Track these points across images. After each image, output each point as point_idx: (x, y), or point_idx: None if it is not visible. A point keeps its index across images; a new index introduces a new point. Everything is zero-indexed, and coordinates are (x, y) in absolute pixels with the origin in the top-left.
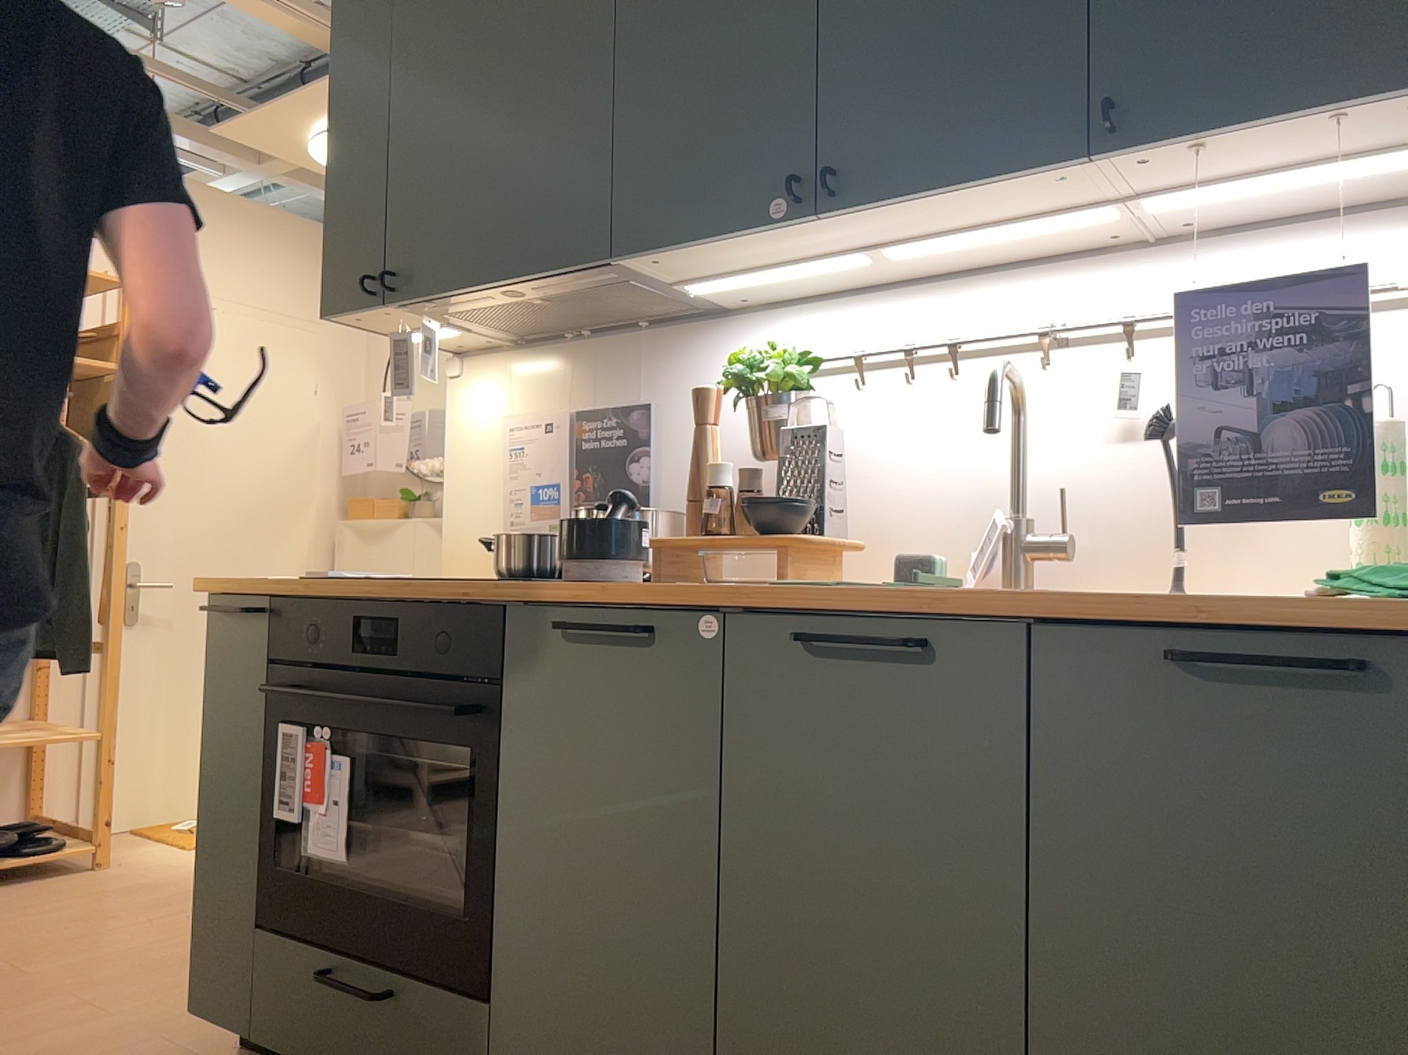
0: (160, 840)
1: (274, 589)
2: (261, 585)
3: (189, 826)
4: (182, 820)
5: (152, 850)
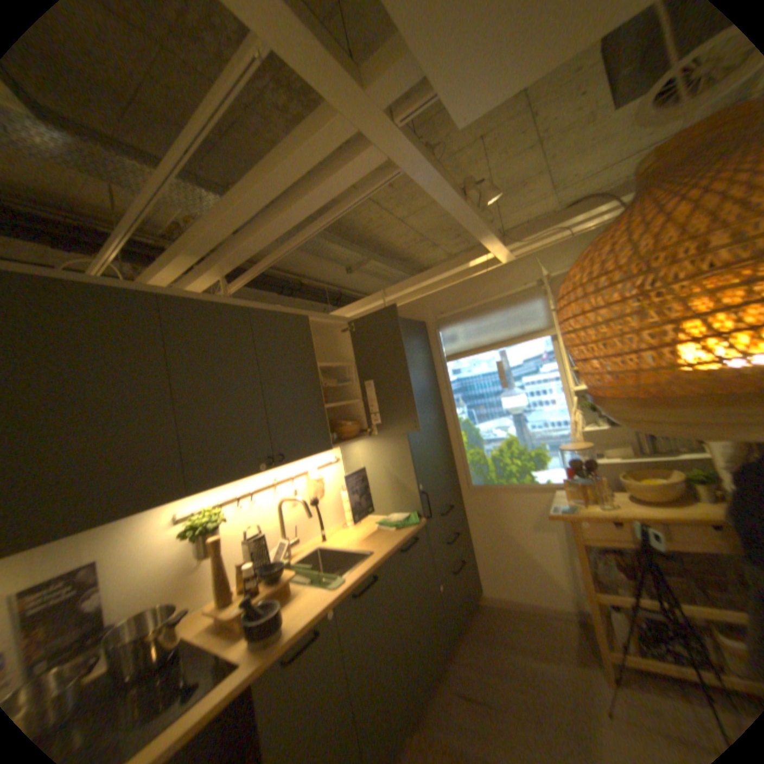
0: None
1: None
2: None
3: None
4: None
5: None
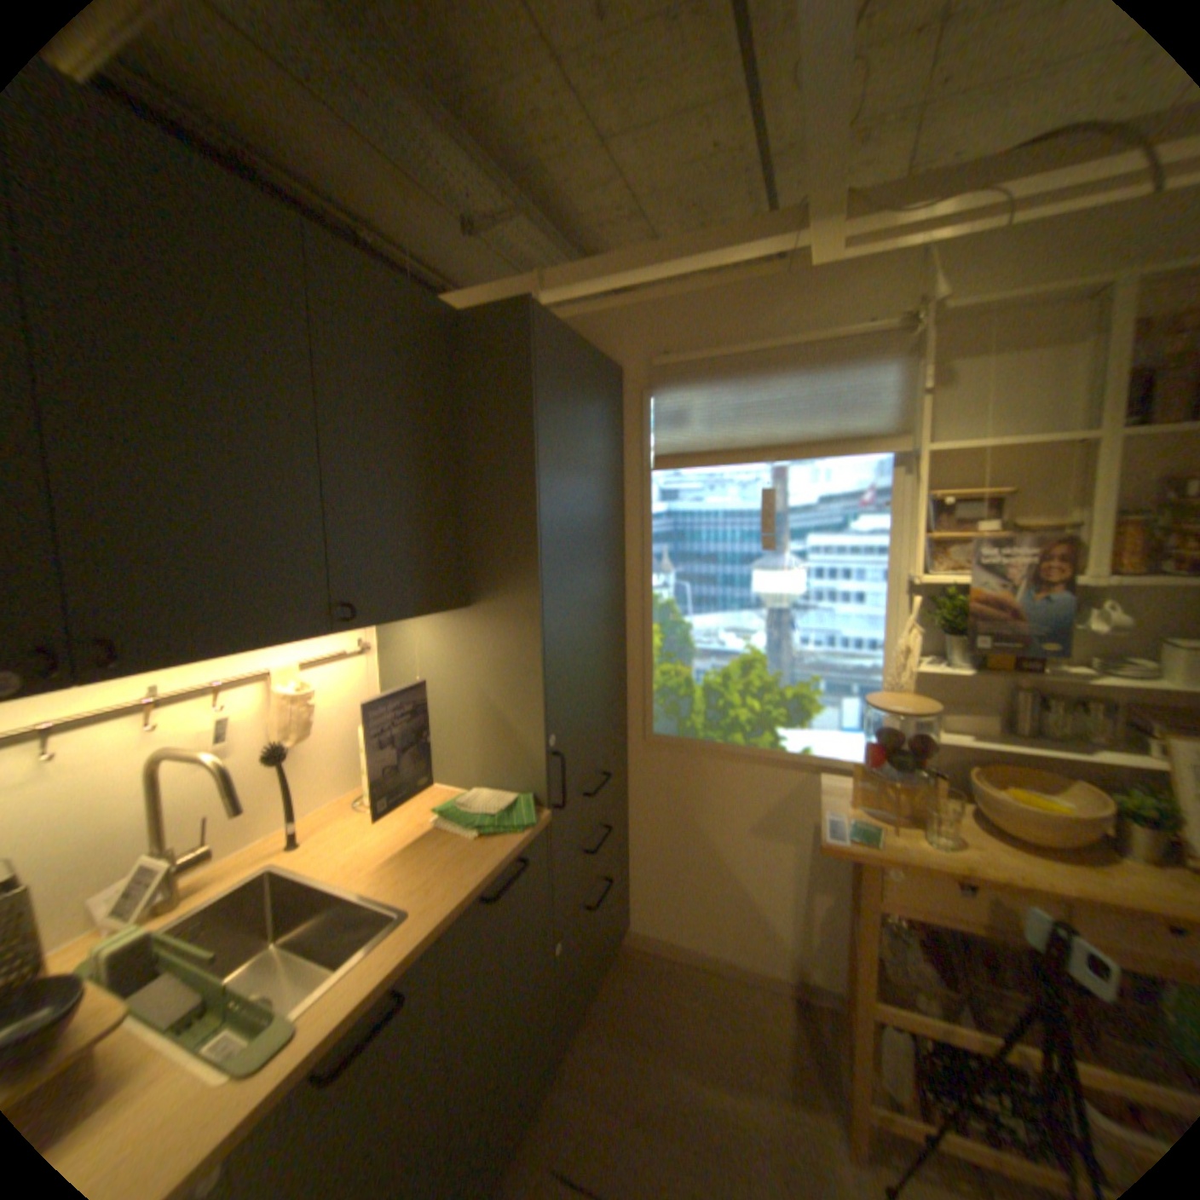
0: None
1: None
2: None
3: None
4: None
5: None
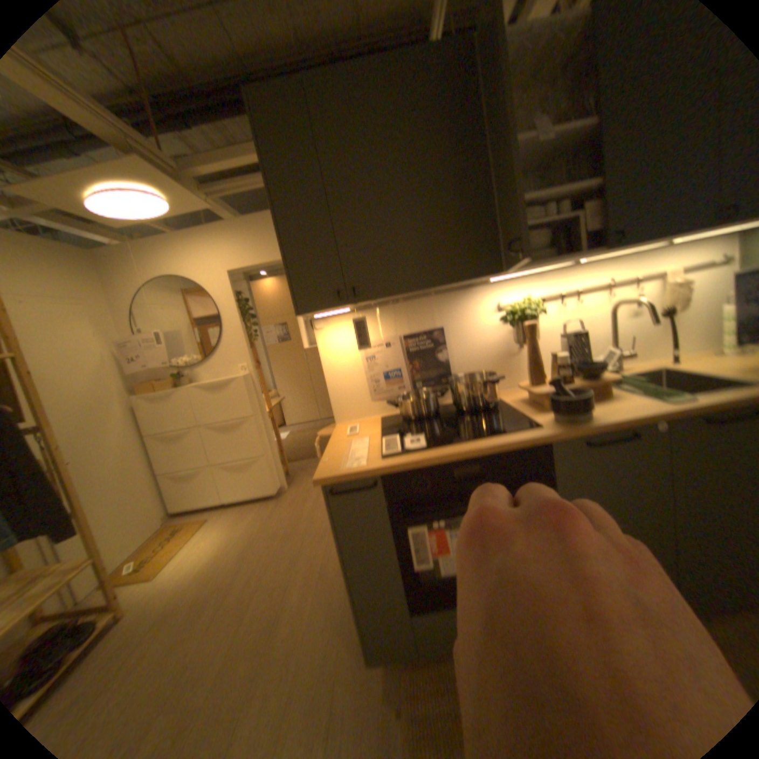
0: (128, 584)
1: (379, 468)
2: (377, 470)
3: (130, 567)
4: (122, 567)
5: (132, 591)
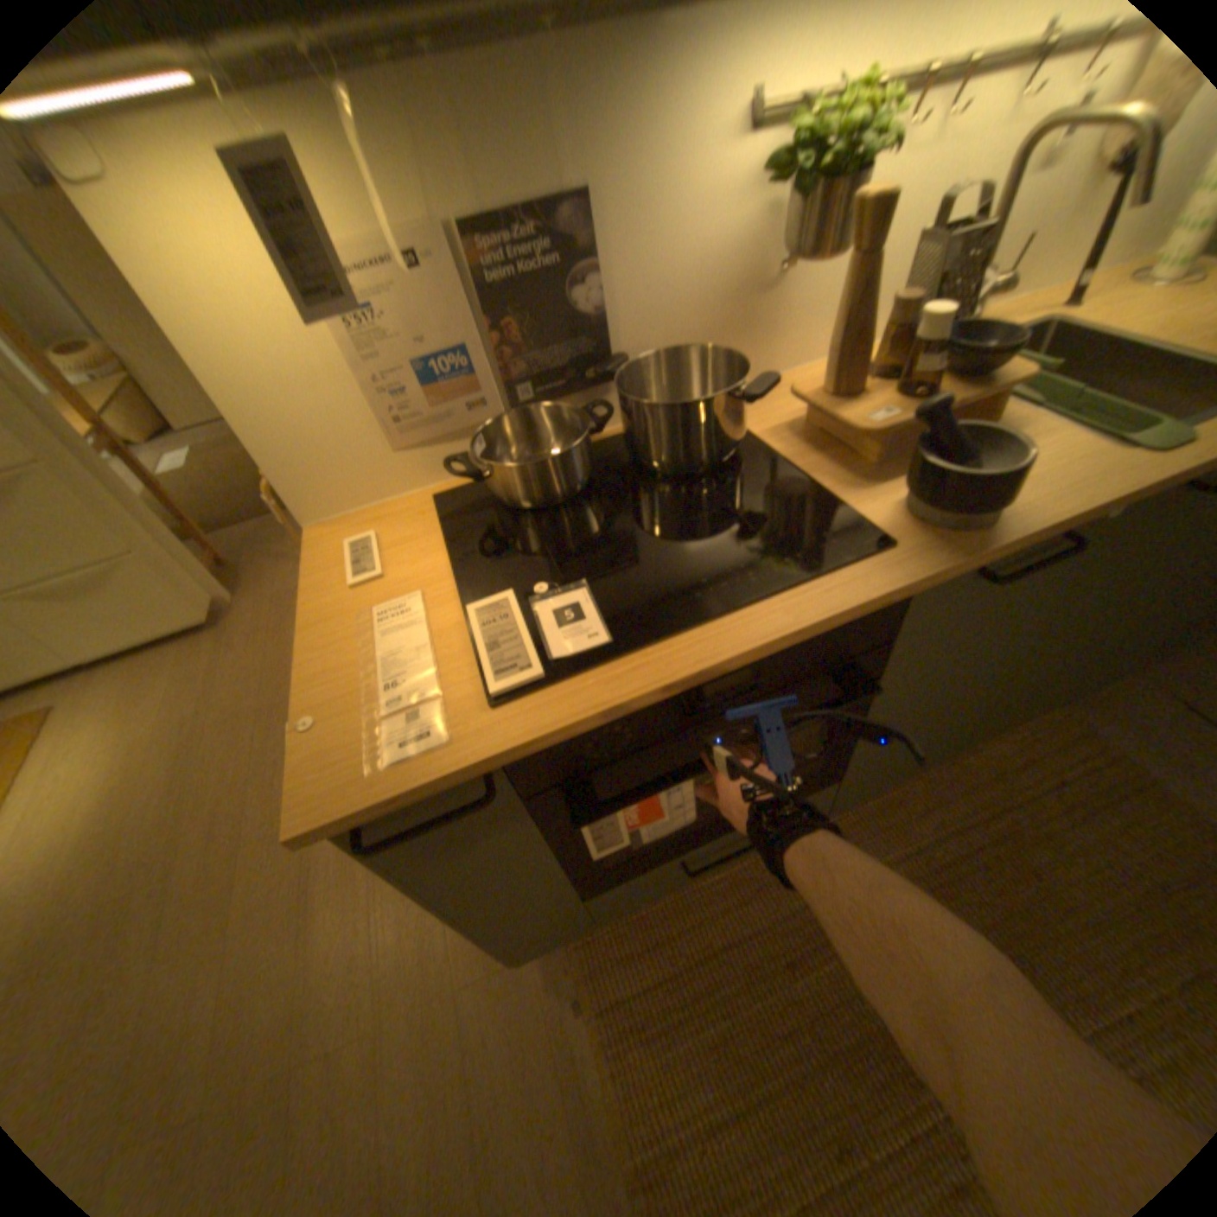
0: None
1: (491, 749)
2: (489, 766)
3: None
4: None
5: None
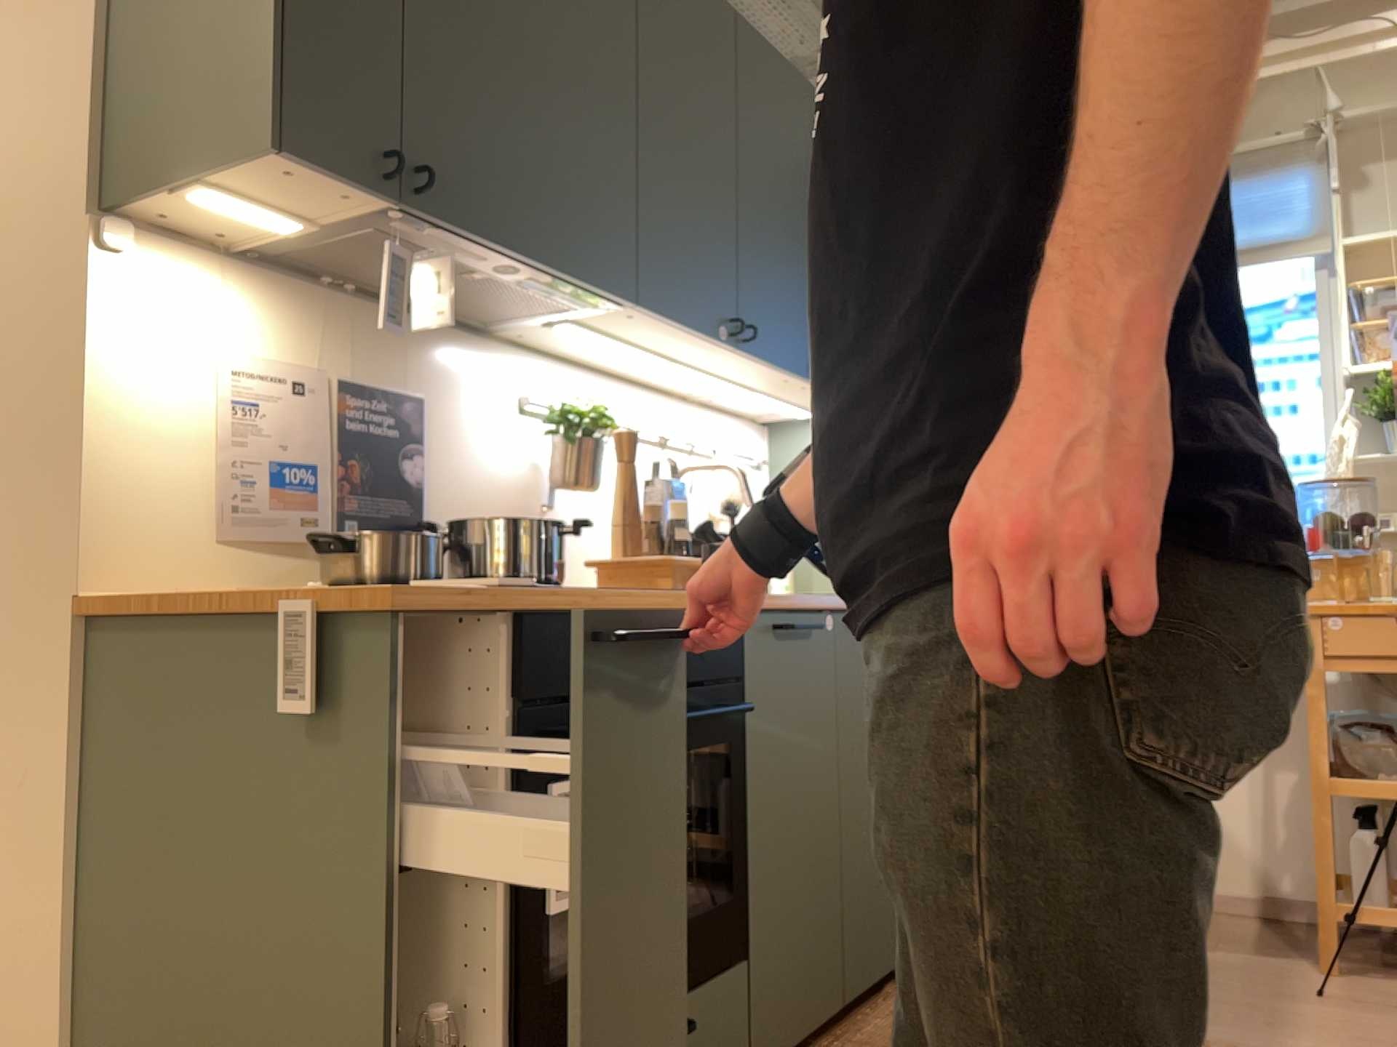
0: None
1: (513, 603)
2: (525, 598)
3: None
4: None
5: None
